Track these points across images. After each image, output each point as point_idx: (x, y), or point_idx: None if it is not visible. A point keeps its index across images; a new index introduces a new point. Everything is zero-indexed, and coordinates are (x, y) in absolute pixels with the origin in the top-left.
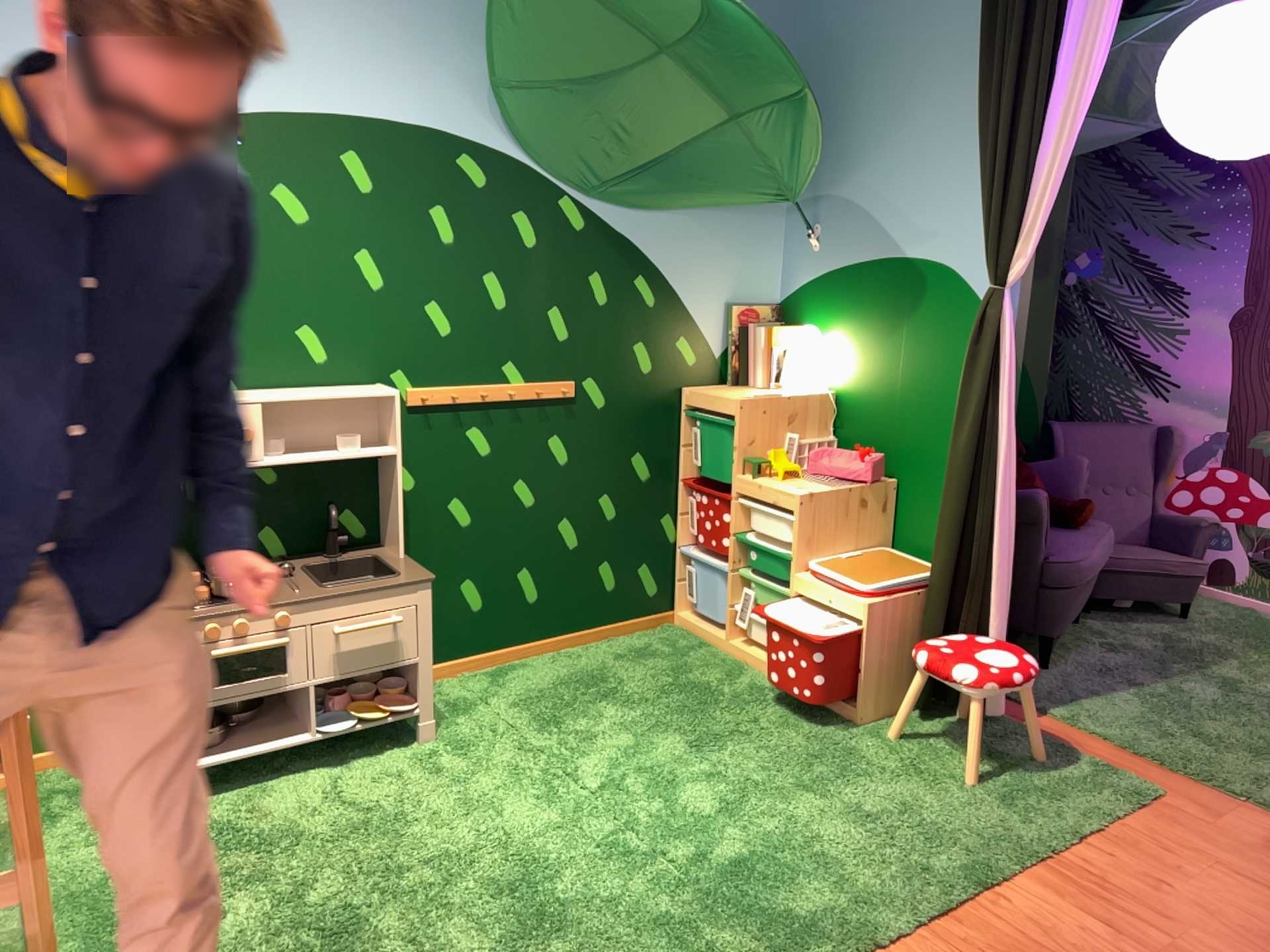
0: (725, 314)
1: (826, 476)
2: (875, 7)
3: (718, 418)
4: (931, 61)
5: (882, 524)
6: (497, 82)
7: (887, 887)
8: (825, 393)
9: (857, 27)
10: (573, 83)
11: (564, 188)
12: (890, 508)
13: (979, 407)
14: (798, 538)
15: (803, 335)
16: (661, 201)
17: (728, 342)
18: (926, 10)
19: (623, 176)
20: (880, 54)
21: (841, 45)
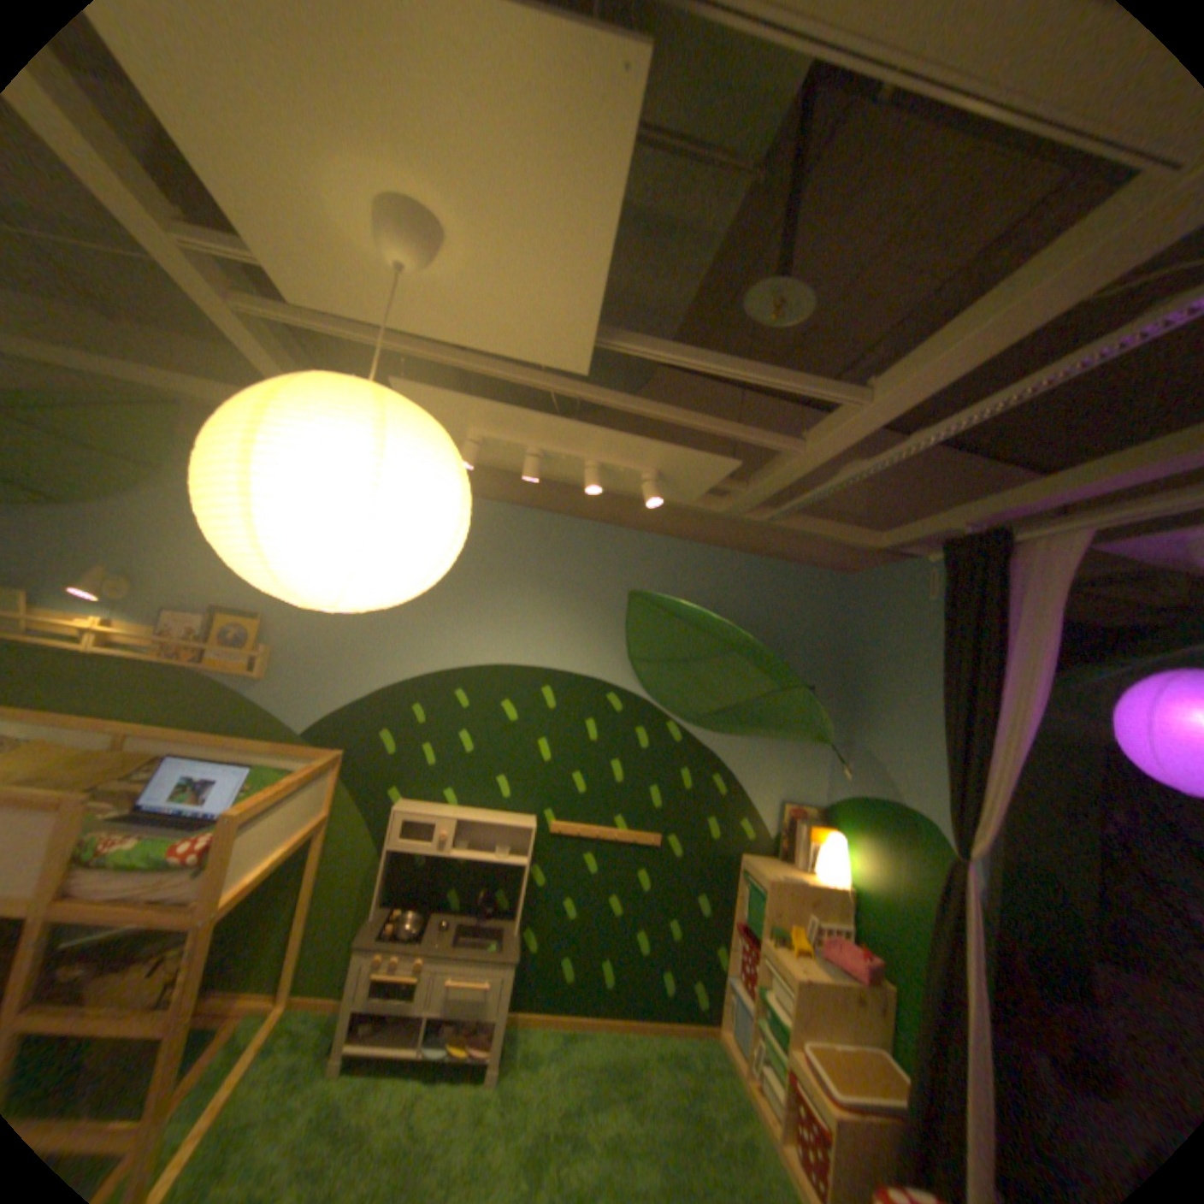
0: (780, 811)
1: (834, 967)
2: (889, 632)
3: (761, 889)
4: (923, 674)
5: (882, 1029)
6: (631, 659)
7: None
8: (846, 891)
9: (878, 642)
10: (678, 662)
11: (671, 718)
12: (889, 1017)
13: (947, 964)
14: (795, 1021)
15: (832, 842)
16: (735, 732)
17: (781, 831)
18: (920, 641)
19: (711, 715)
20: (891, 662)
21: (868, 651)
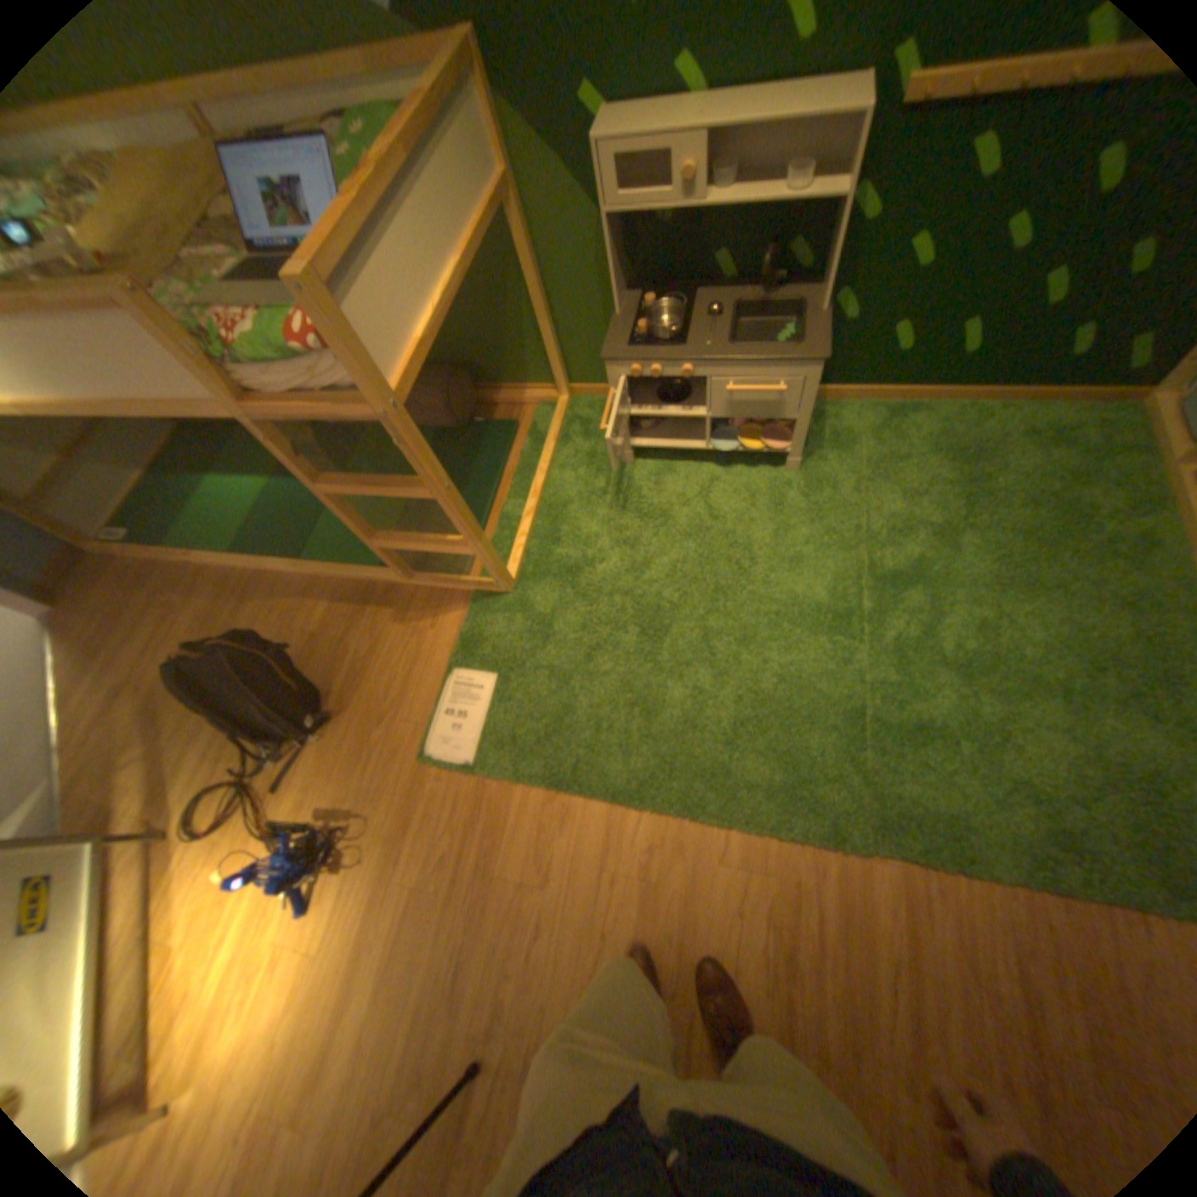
0: None
1: None
2: None
3: None
4: None
5: None
6: None
7: (1032, 838)
8: None
9: None
10: None
11: None
12: None
13: None
14: None
15: None
16: None
17: None
18: None
19: None
20: None
21: None
